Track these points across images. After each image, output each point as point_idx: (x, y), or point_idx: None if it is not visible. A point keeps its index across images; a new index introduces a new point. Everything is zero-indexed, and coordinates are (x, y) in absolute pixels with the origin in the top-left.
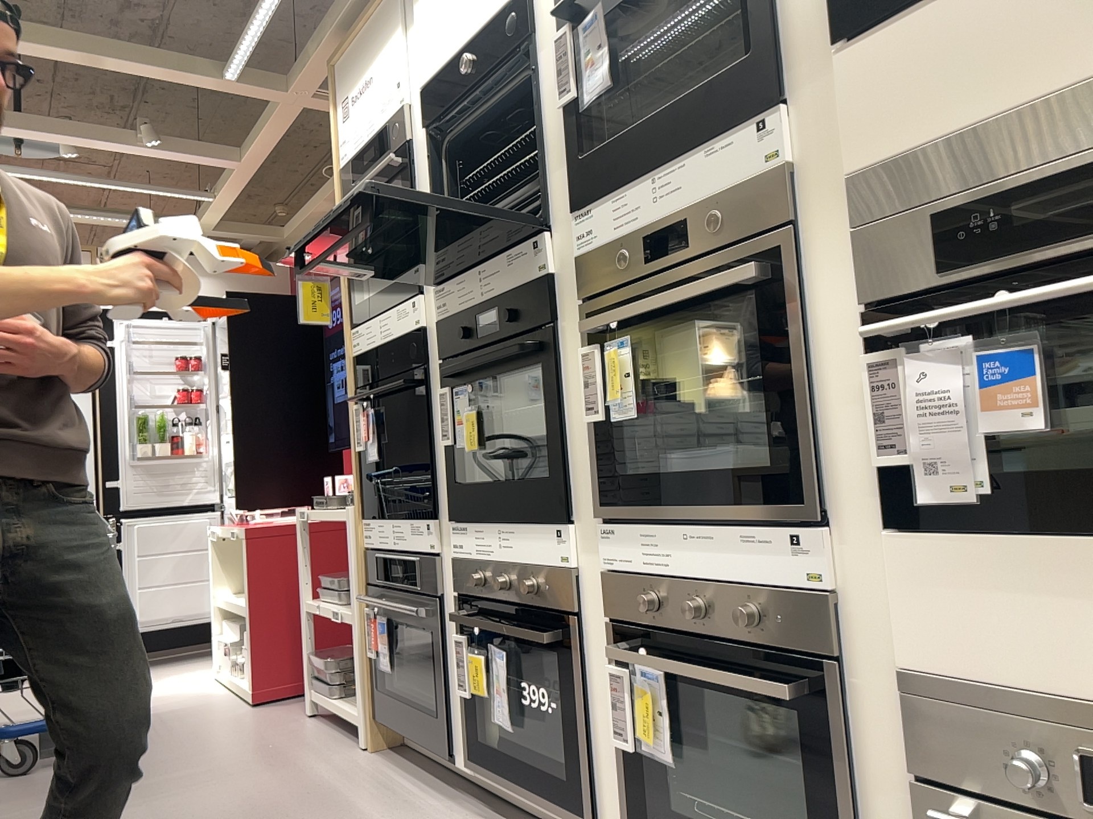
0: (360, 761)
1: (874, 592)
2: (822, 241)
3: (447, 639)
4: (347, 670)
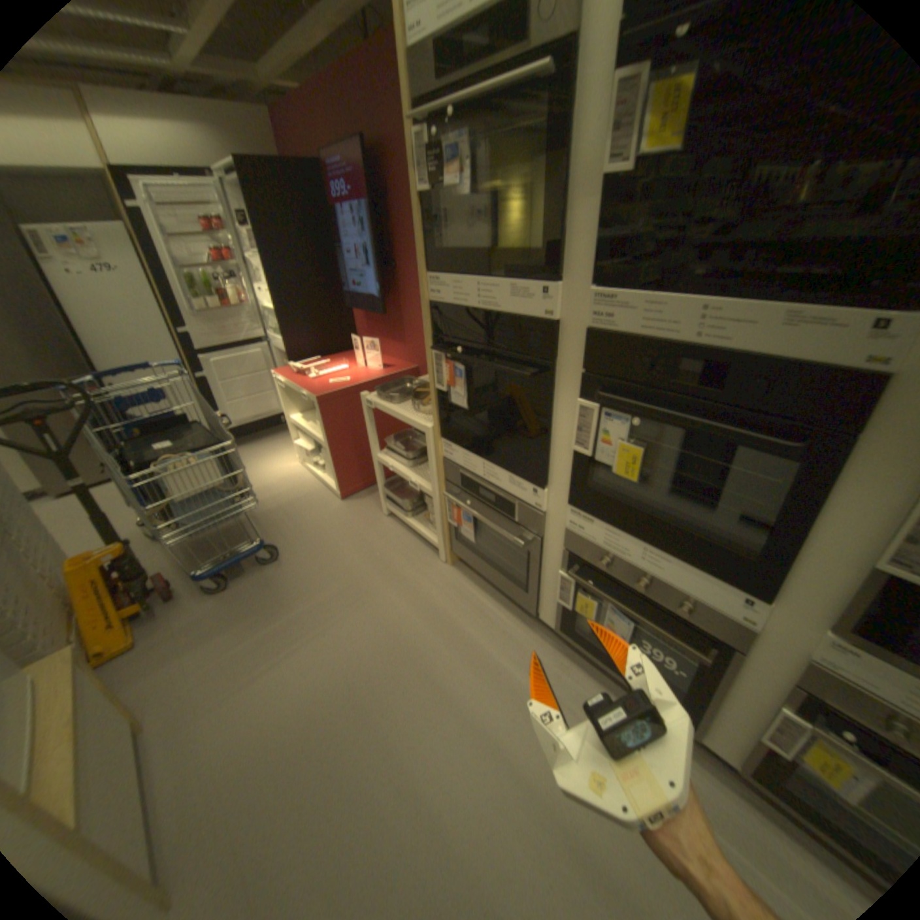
0: (449, 578)
1: None
2: None
3: (545, 561)
4: (416, 503)
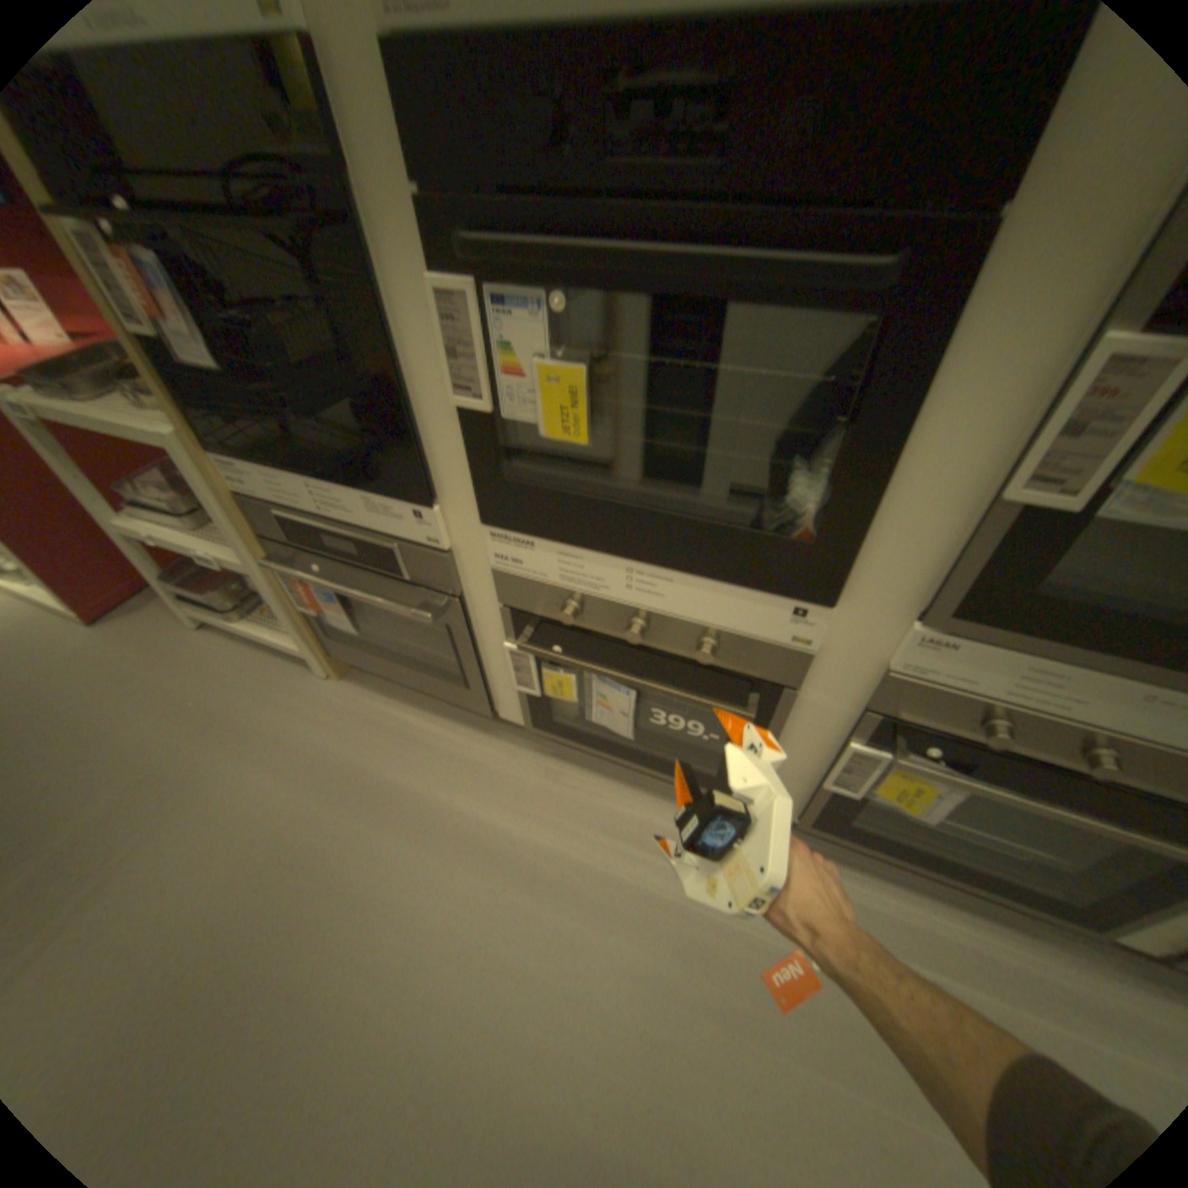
0: (340, 702)
1: None
2: None
3: (478, 632)
4: (239, 593)
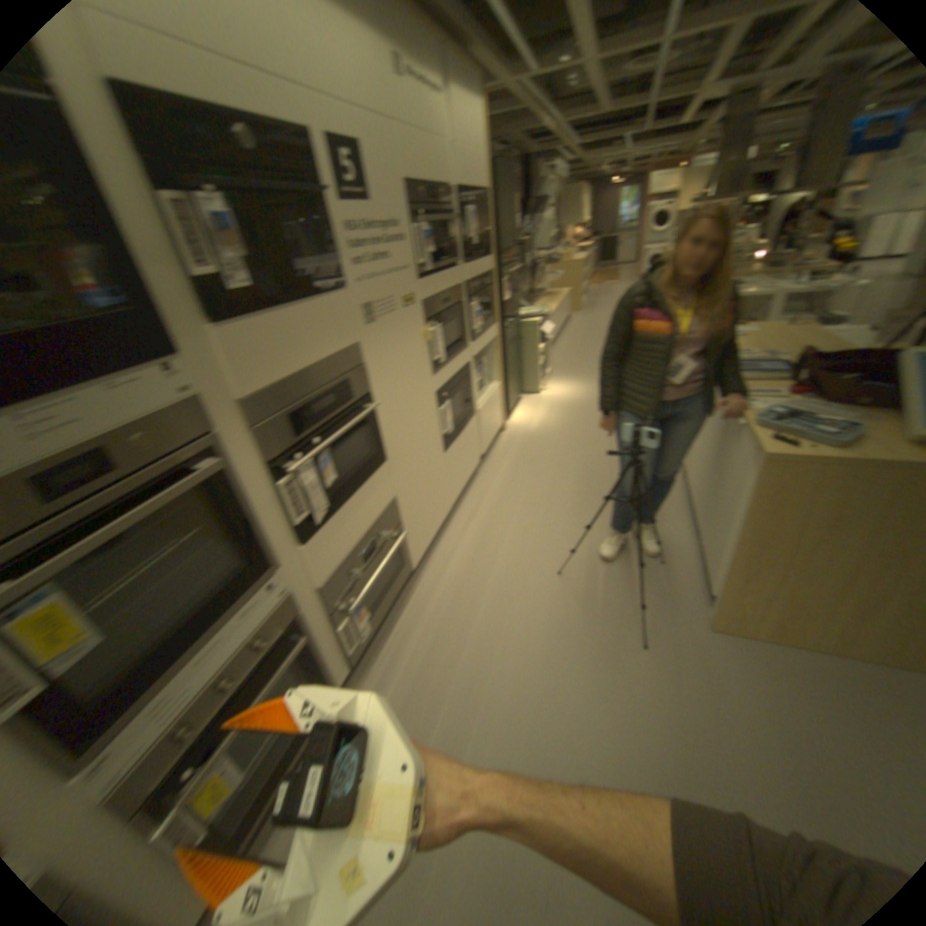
0: None
1: (300, 575)
2: (234, 435)
3: None
4: None
